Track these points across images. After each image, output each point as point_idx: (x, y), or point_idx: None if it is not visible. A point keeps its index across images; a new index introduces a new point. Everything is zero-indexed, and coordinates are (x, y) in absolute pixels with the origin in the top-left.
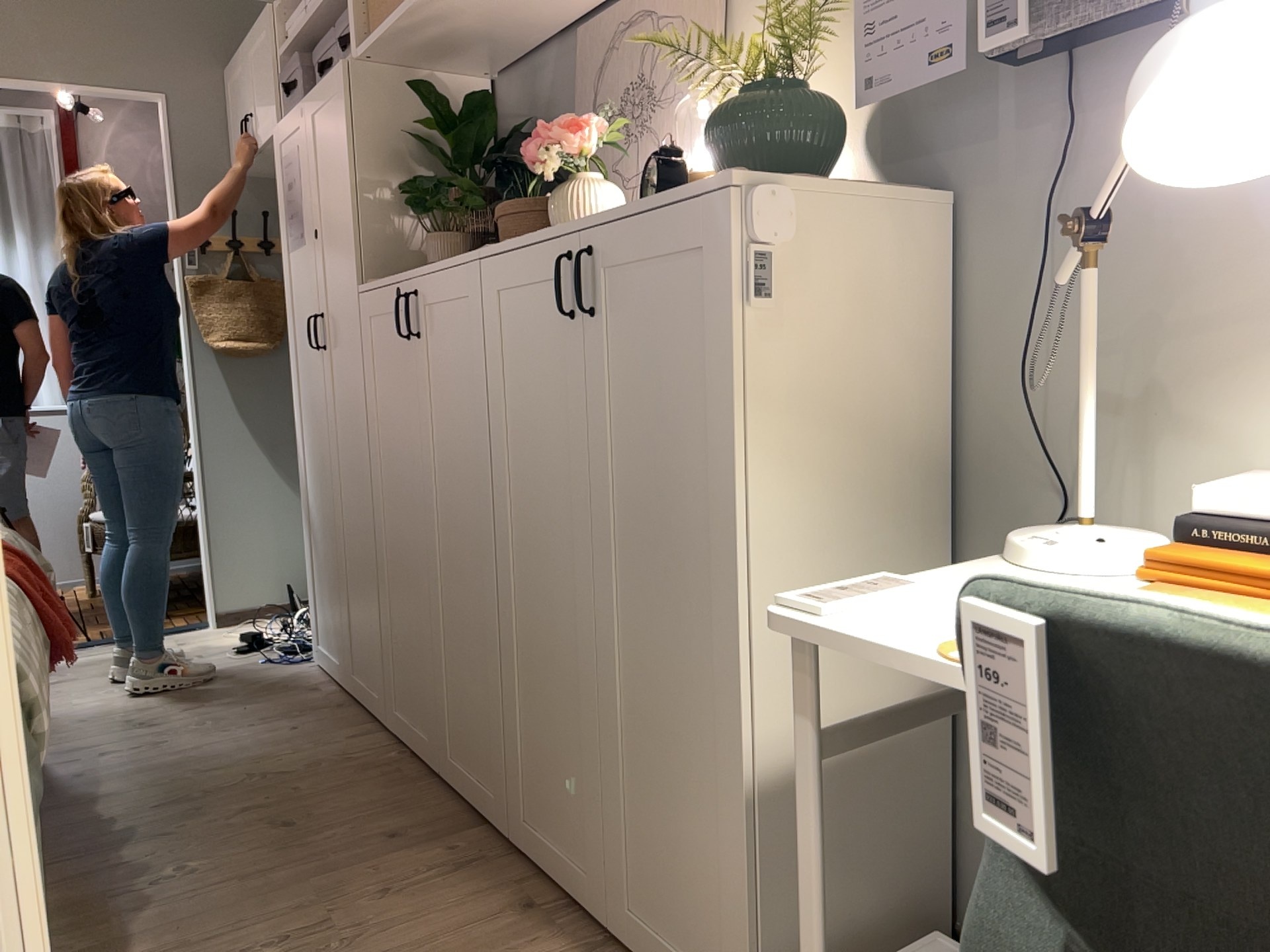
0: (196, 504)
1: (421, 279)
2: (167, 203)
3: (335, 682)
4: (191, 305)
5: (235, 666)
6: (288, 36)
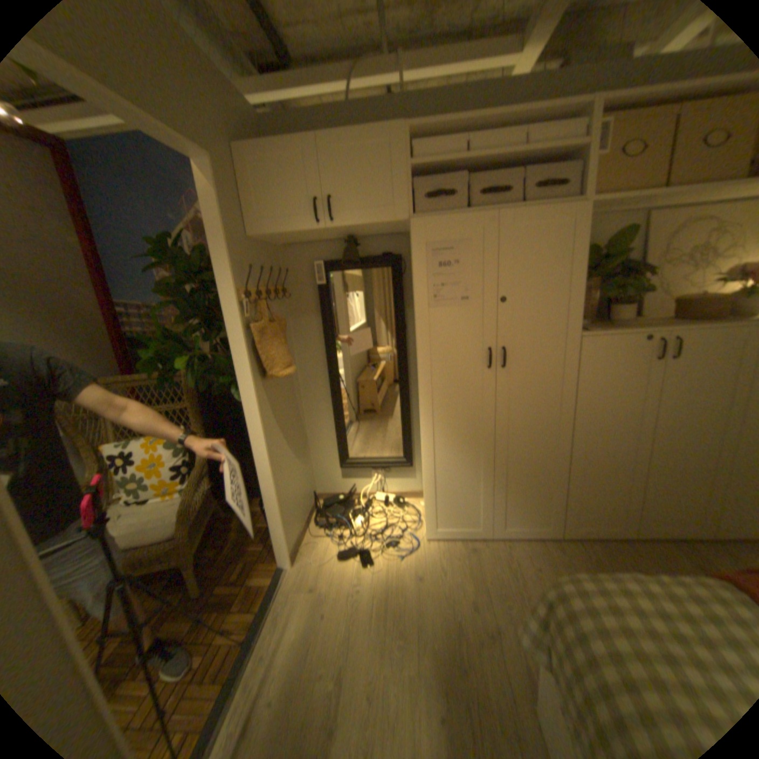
0: (262, 496)
1: (691, 332)
2: (214, 260)
3: (467, 541)
4: (248, 348)
5: (397, 574)
6: (415, 152)
